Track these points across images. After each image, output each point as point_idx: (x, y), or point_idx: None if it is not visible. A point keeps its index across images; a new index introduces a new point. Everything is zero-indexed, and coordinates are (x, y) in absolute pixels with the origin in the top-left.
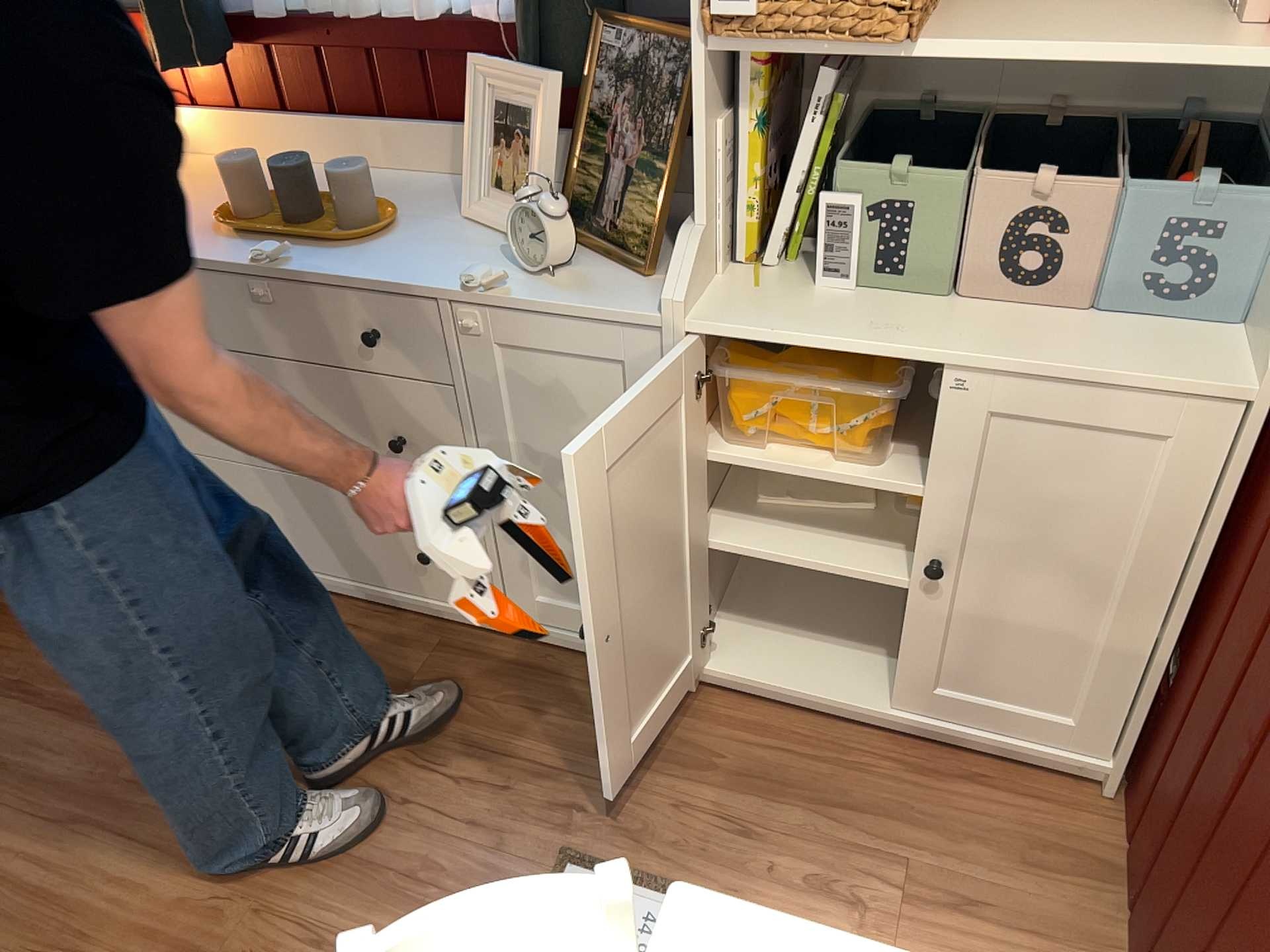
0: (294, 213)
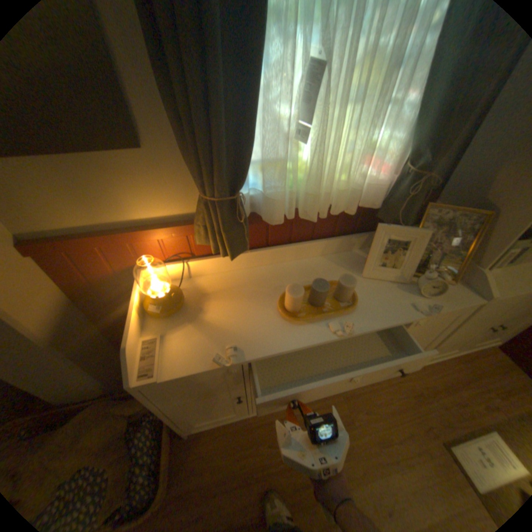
0: (317, 301)
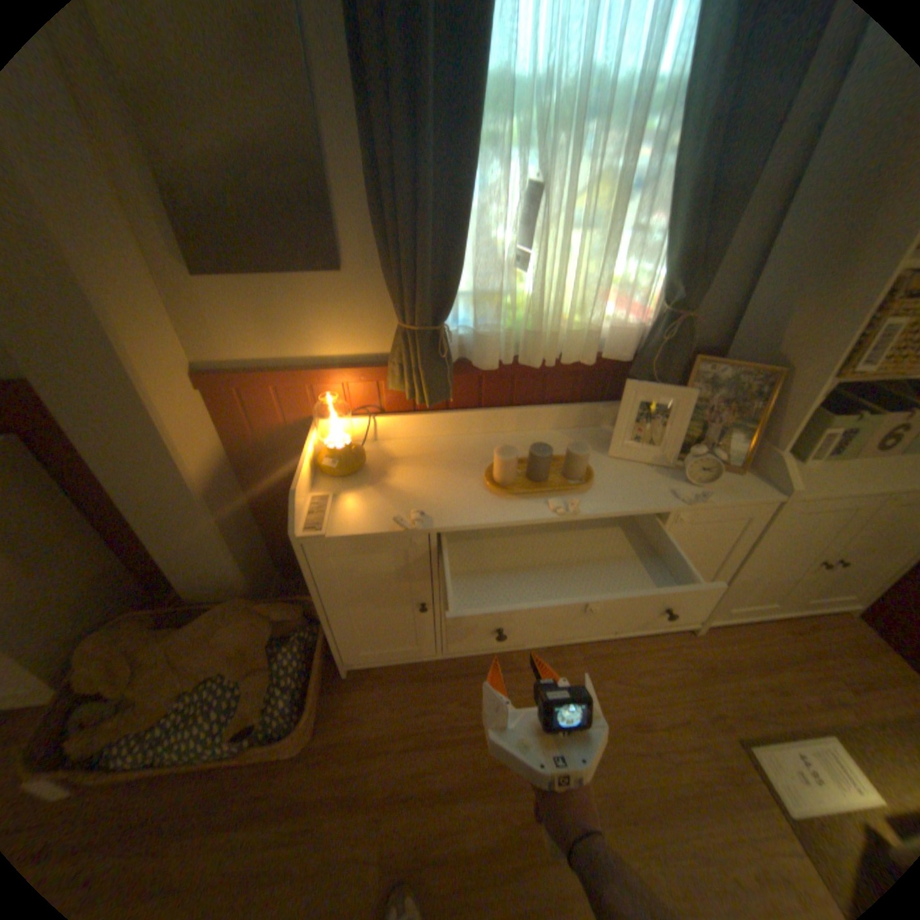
0: (535, 474)
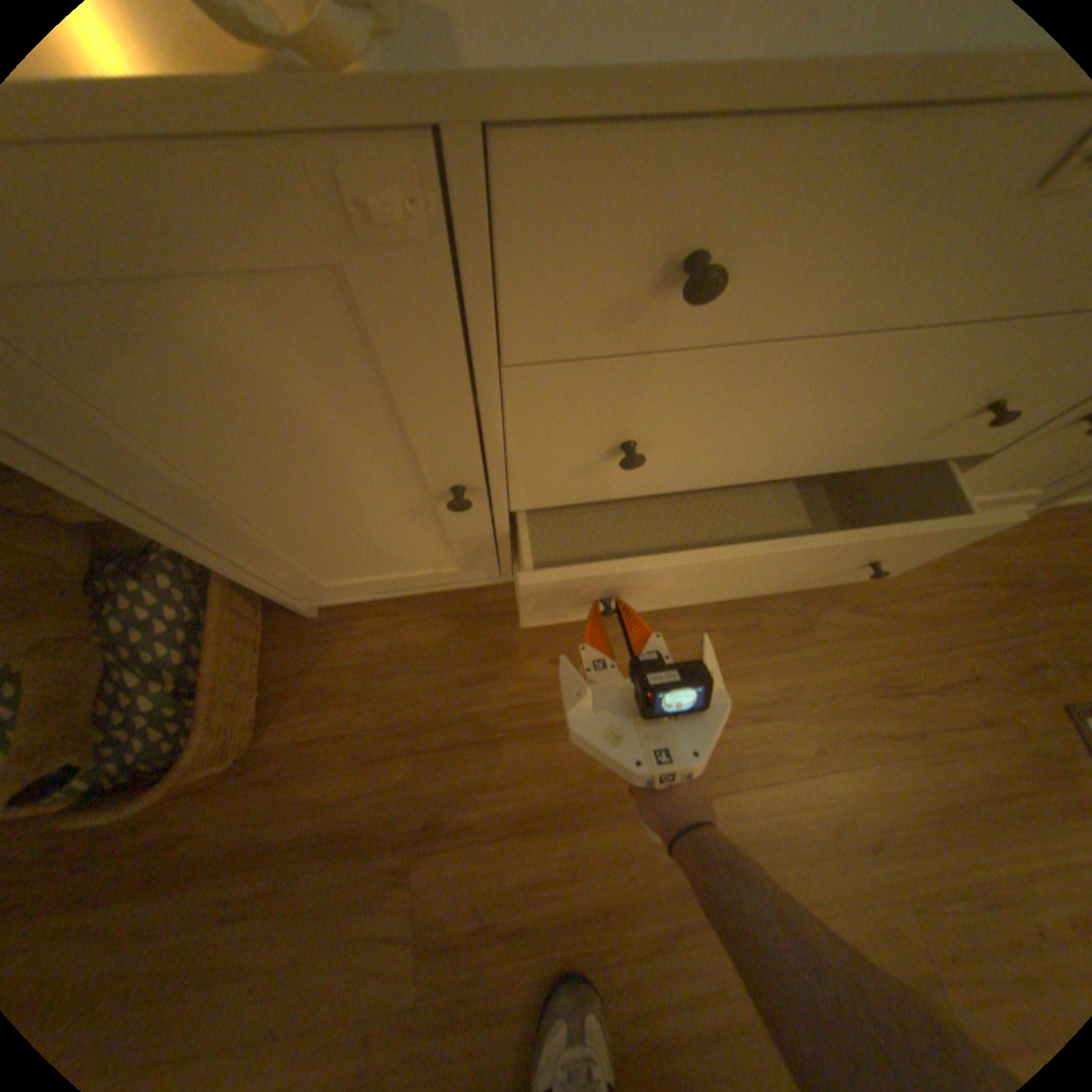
0: None
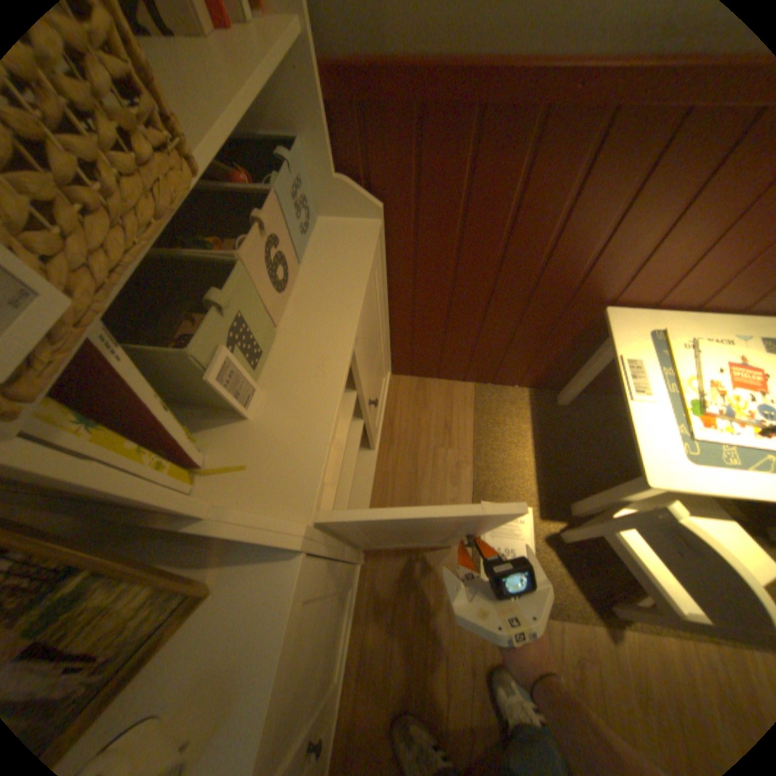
0: None
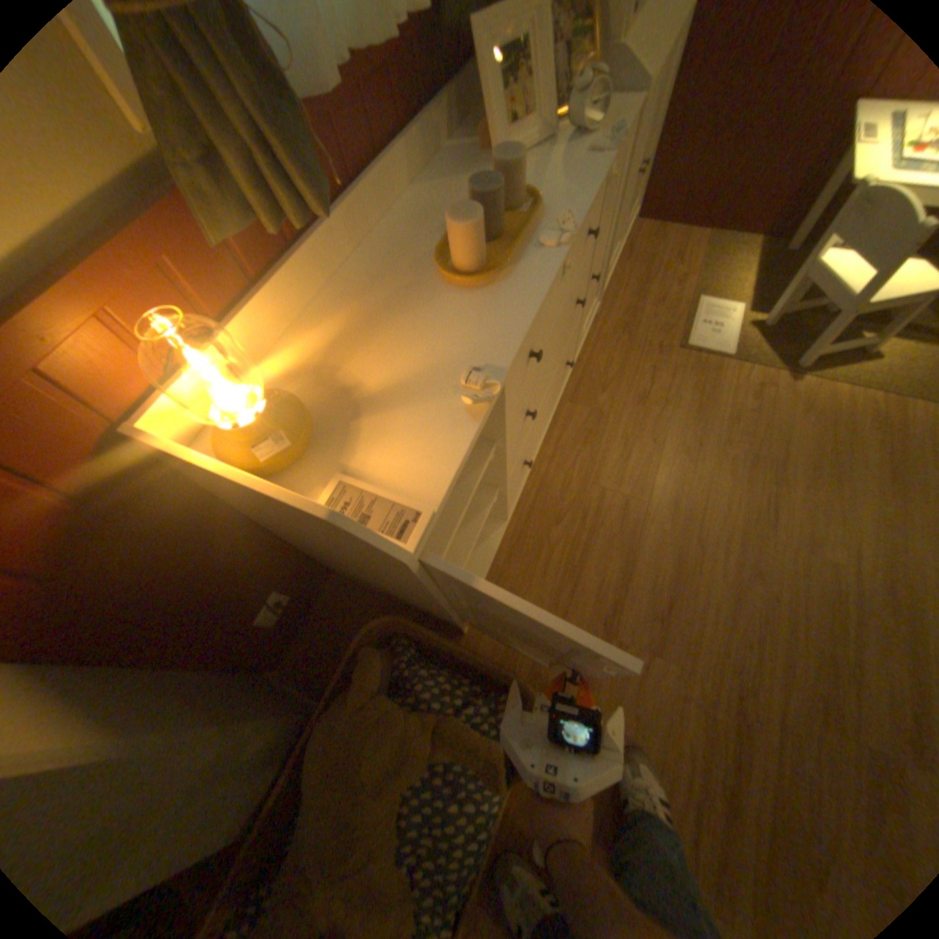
0: (494, 225)
